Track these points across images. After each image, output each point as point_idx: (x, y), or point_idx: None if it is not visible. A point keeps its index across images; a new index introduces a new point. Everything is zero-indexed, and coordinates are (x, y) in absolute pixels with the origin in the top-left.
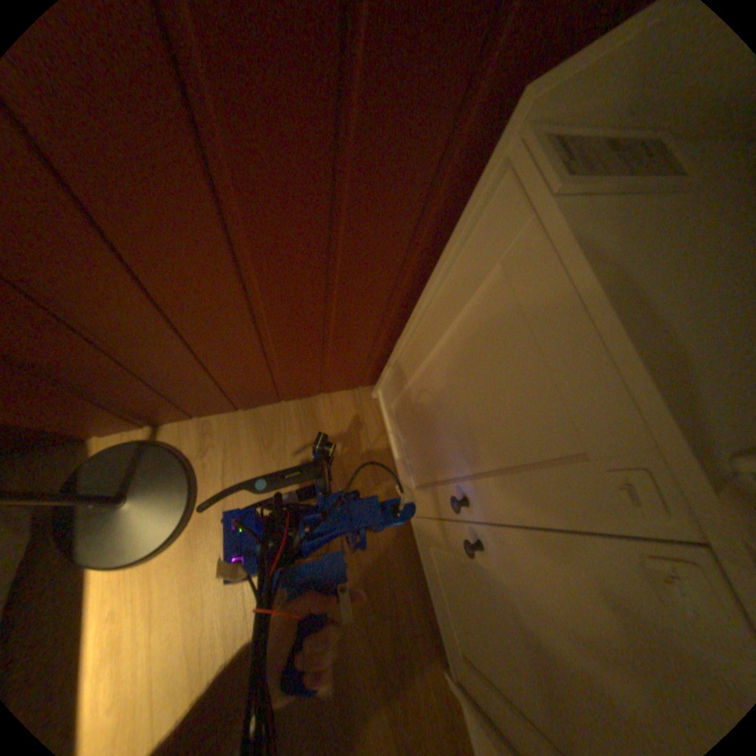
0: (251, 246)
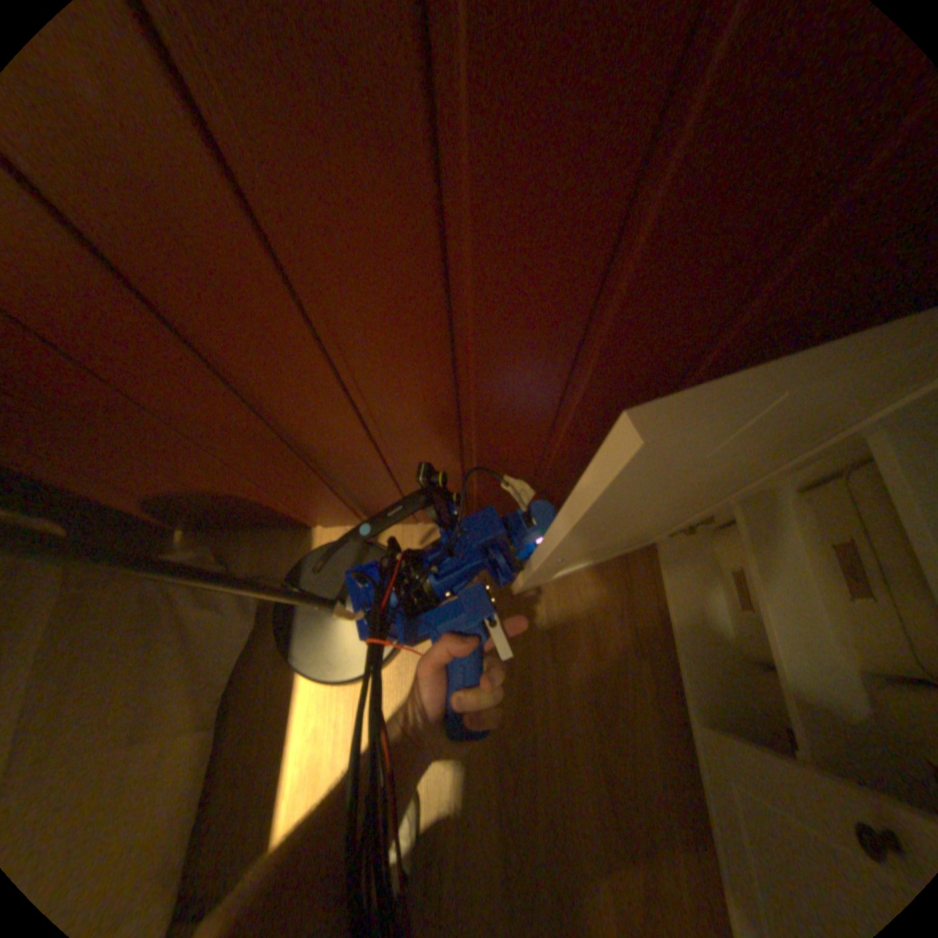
0: (616, 333)
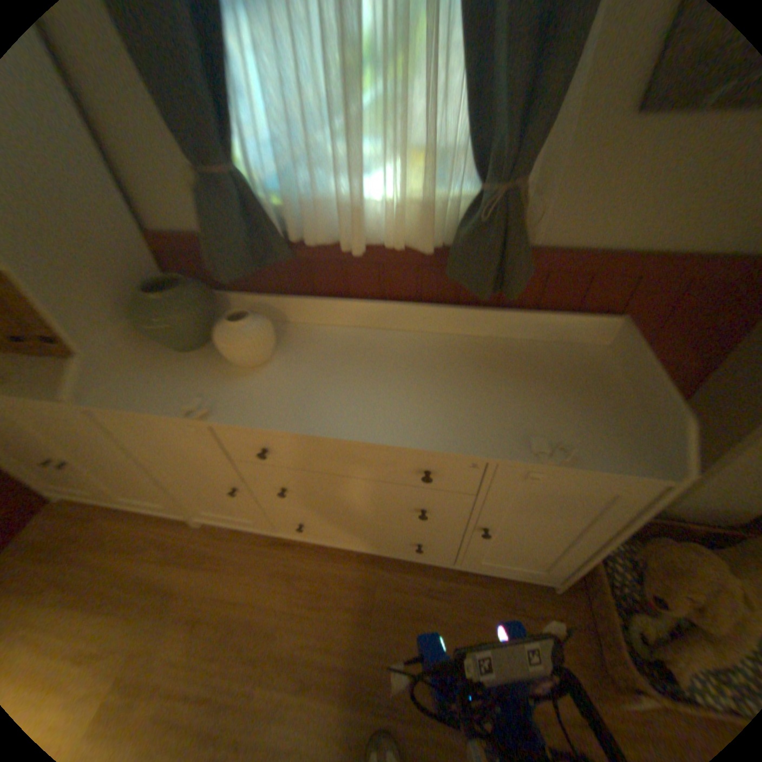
0: None
